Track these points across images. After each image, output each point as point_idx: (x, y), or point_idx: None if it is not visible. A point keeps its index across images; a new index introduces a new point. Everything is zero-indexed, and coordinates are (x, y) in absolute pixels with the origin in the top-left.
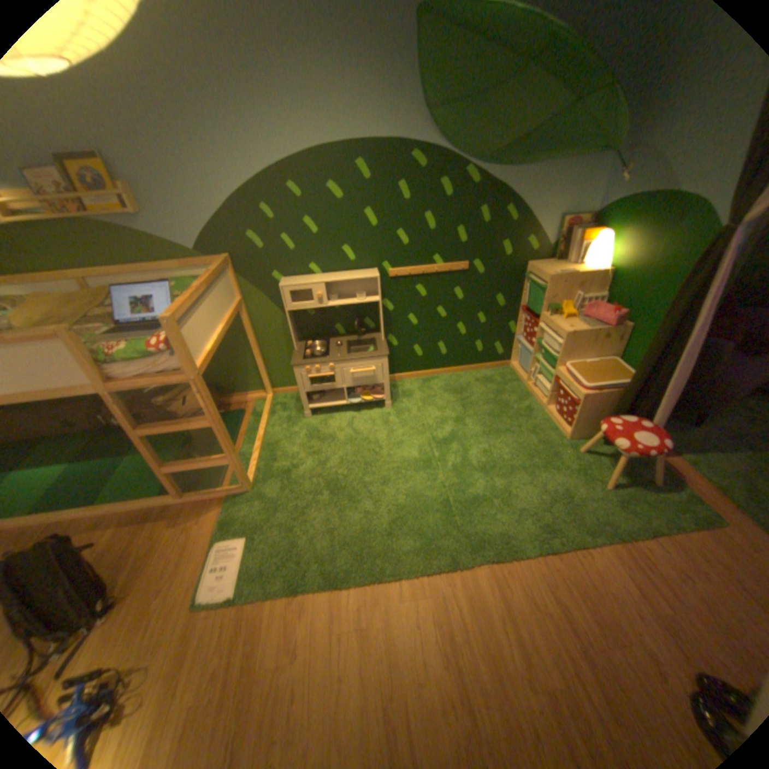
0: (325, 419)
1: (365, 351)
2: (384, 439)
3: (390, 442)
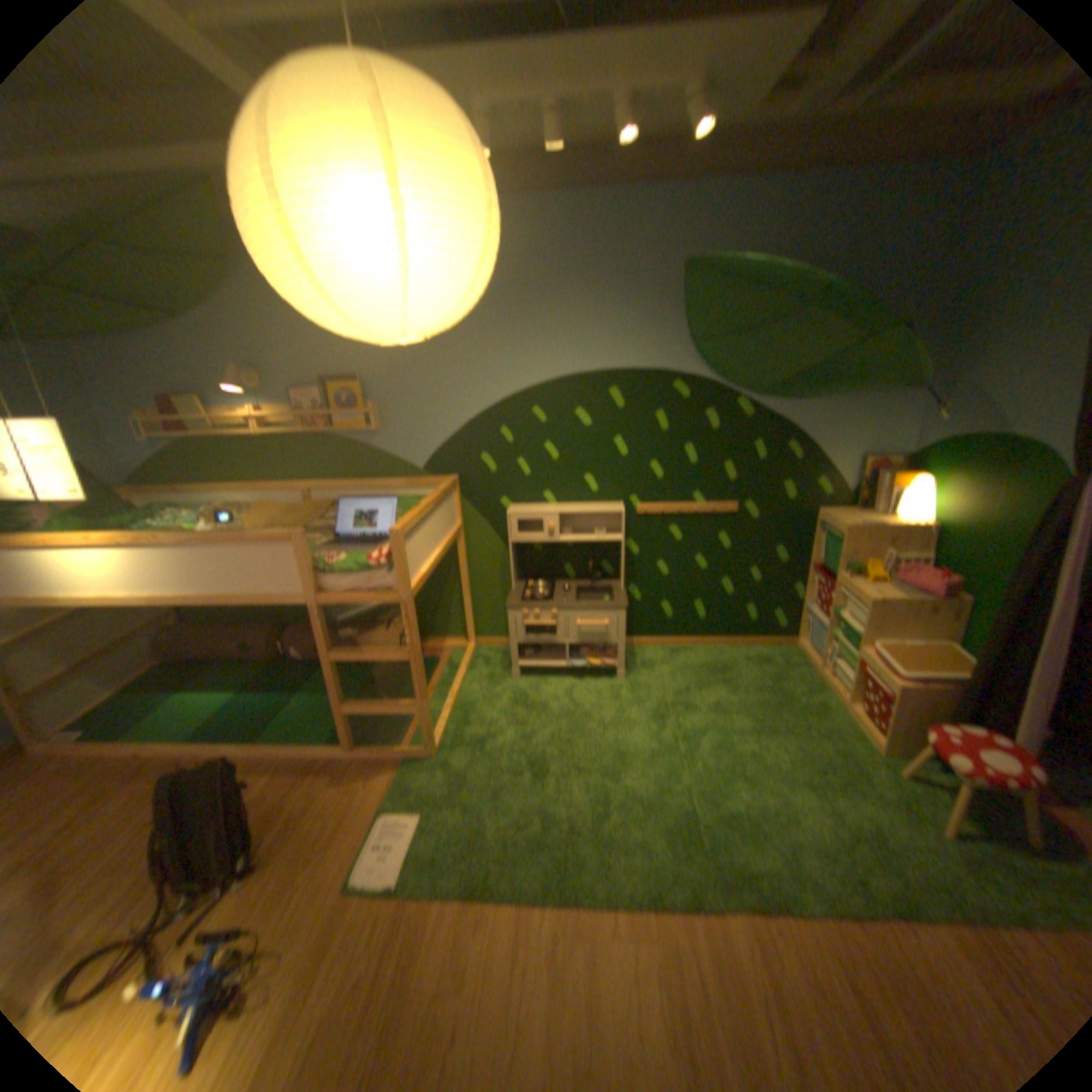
0: (538, 681)
1: (599, 599)
2: (612, 718)
3: (619, 723)
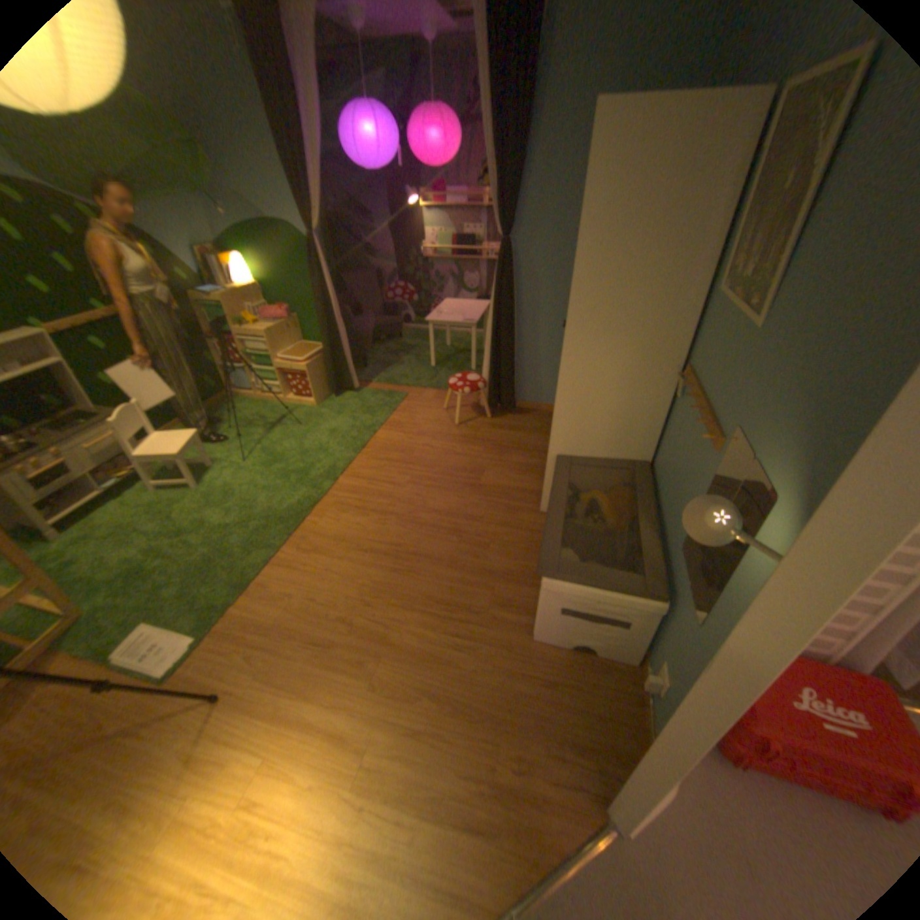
0: (85, 525)
1: (80, 427)
2: (183, 490)
3: (192, 487)
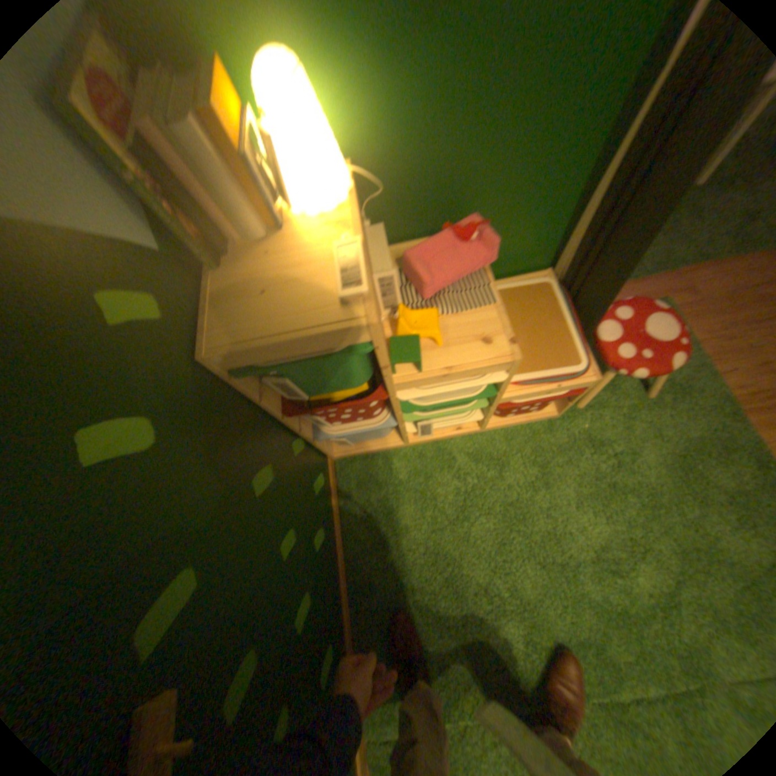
0: None
1: None
2: None
3: None
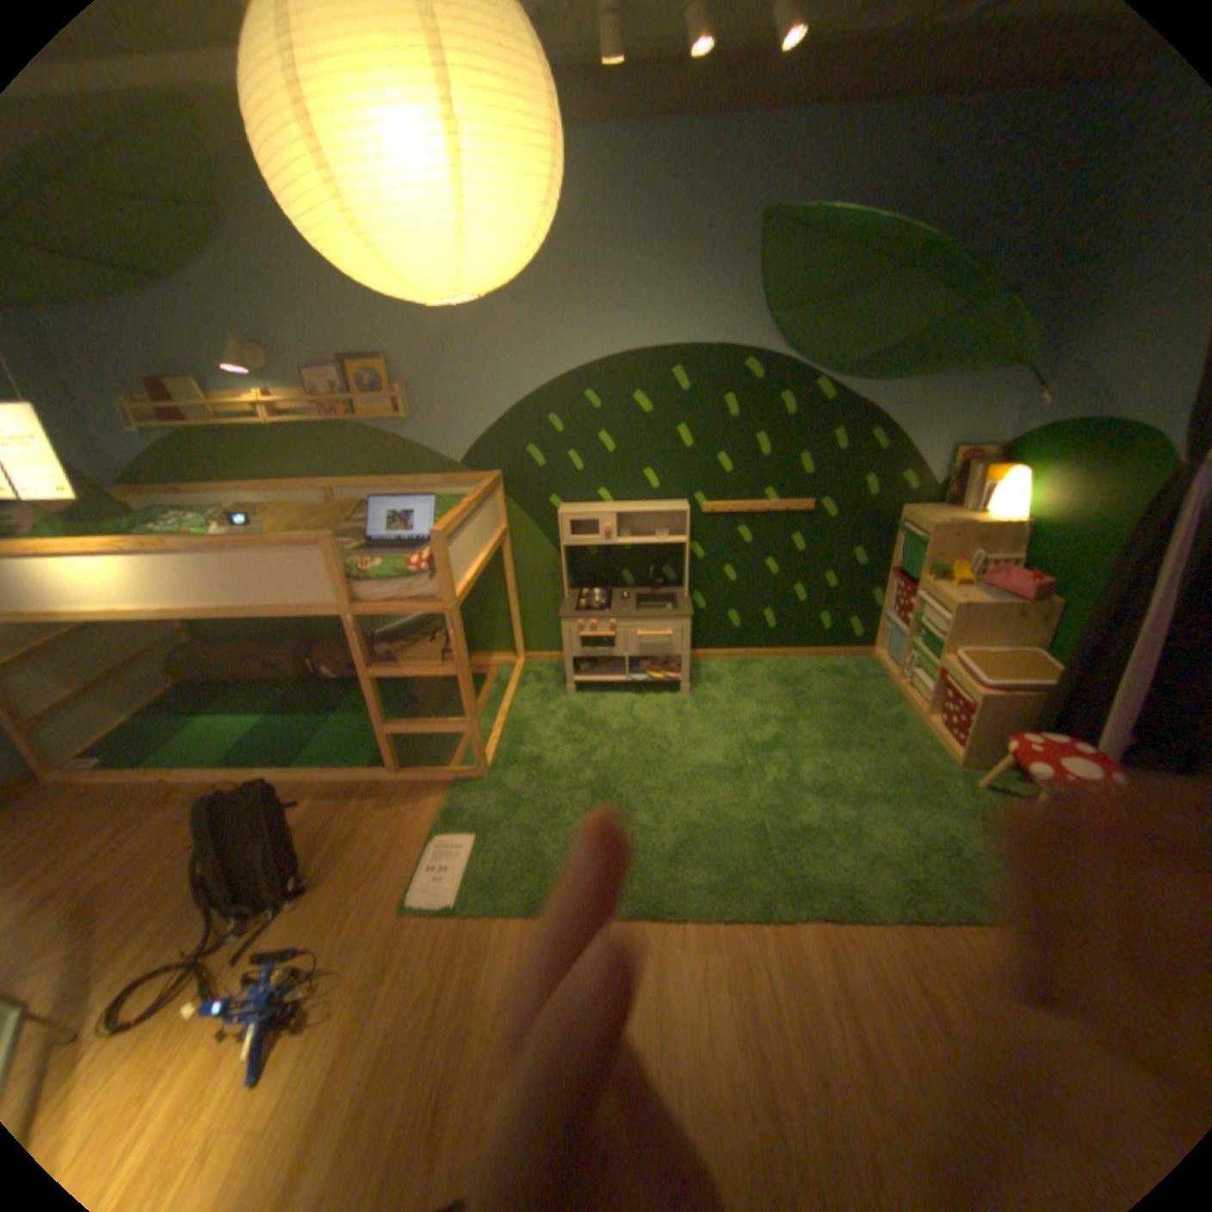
0: (594, 698)
1: (660, 610)
2: (675, 735)
3: (683, 740)
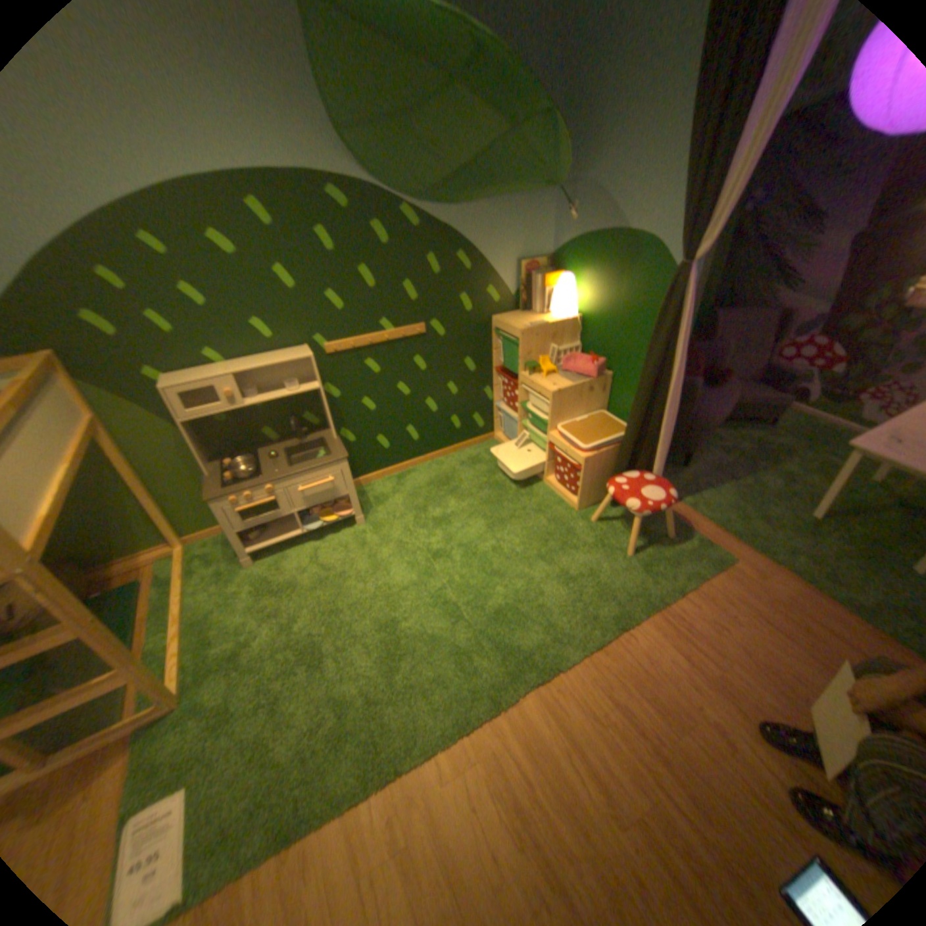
0: (276, 560)
1: (315, 457)
2: (367, 567)
3: (375, 569)
